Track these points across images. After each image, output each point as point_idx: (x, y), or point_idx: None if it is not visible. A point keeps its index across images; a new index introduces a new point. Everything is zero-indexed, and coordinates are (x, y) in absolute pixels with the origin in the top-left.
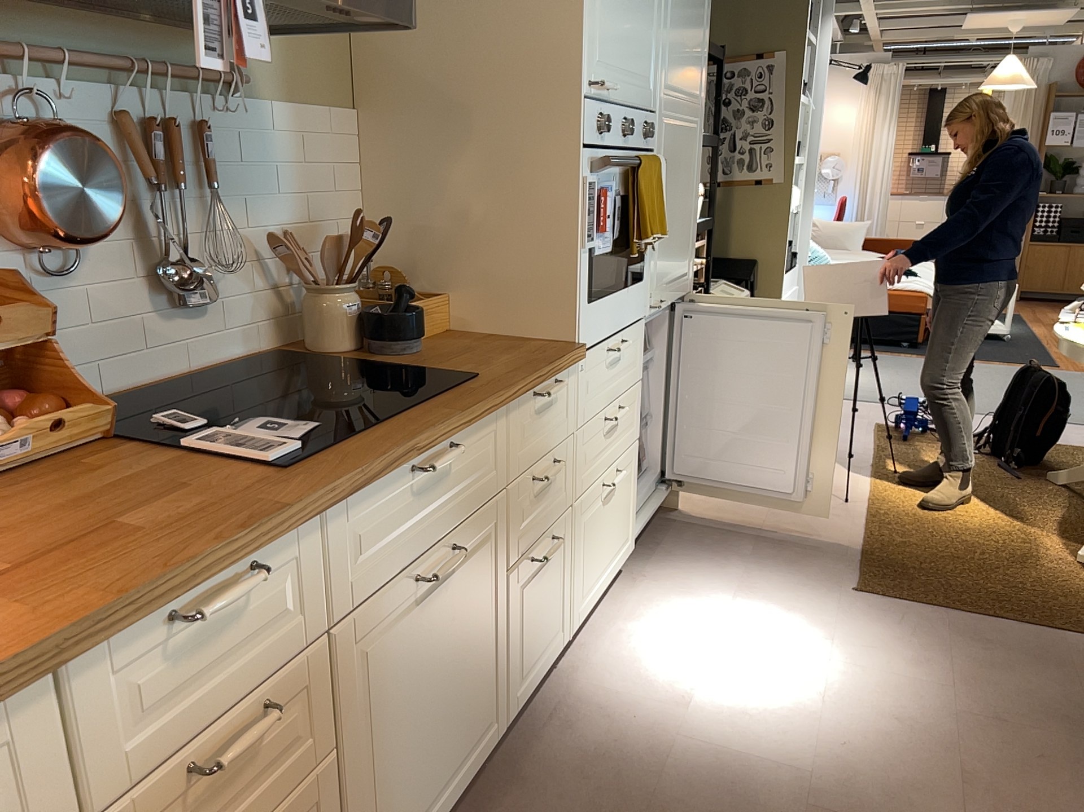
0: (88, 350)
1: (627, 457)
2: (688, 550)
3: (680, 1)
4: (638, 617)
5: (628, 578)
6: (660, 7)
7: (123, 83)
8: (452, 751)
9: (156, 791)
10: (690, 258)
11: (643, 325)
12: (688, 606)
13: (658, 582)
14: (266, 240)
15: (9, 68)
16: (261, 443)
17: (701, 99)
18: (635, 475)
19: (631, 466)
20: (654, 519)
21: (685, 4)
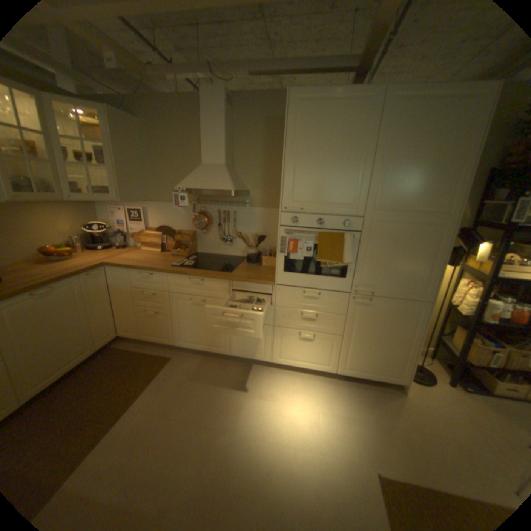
0: (209, 246)
1: (326, 336)
2: (368, 400)
3: (400, 167)
4: (306, 386)
5: (331, 381)
6: (365, 174)
7: (221, 205)
8: (206, 341)
9: (140, 291)
10: (429, 286)
11: (345, 295)
12: (321, 400)
13: (335, 390)
14: (250, 235)
15: (203, 203)
16: (182, 263)
17: (450, 209)
18: (337, 347)
19: (331, 342)
20: (388, 387)
21: (410, 167)
